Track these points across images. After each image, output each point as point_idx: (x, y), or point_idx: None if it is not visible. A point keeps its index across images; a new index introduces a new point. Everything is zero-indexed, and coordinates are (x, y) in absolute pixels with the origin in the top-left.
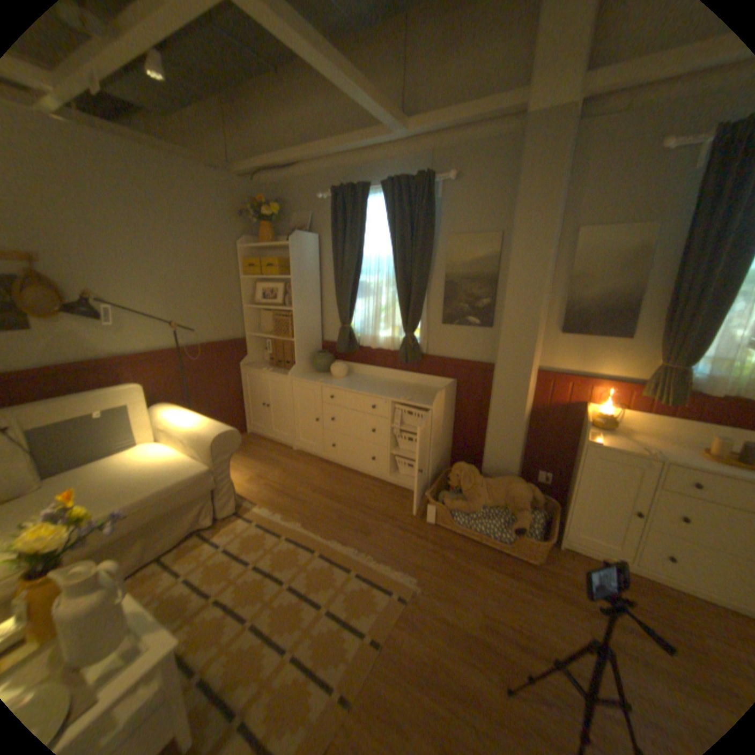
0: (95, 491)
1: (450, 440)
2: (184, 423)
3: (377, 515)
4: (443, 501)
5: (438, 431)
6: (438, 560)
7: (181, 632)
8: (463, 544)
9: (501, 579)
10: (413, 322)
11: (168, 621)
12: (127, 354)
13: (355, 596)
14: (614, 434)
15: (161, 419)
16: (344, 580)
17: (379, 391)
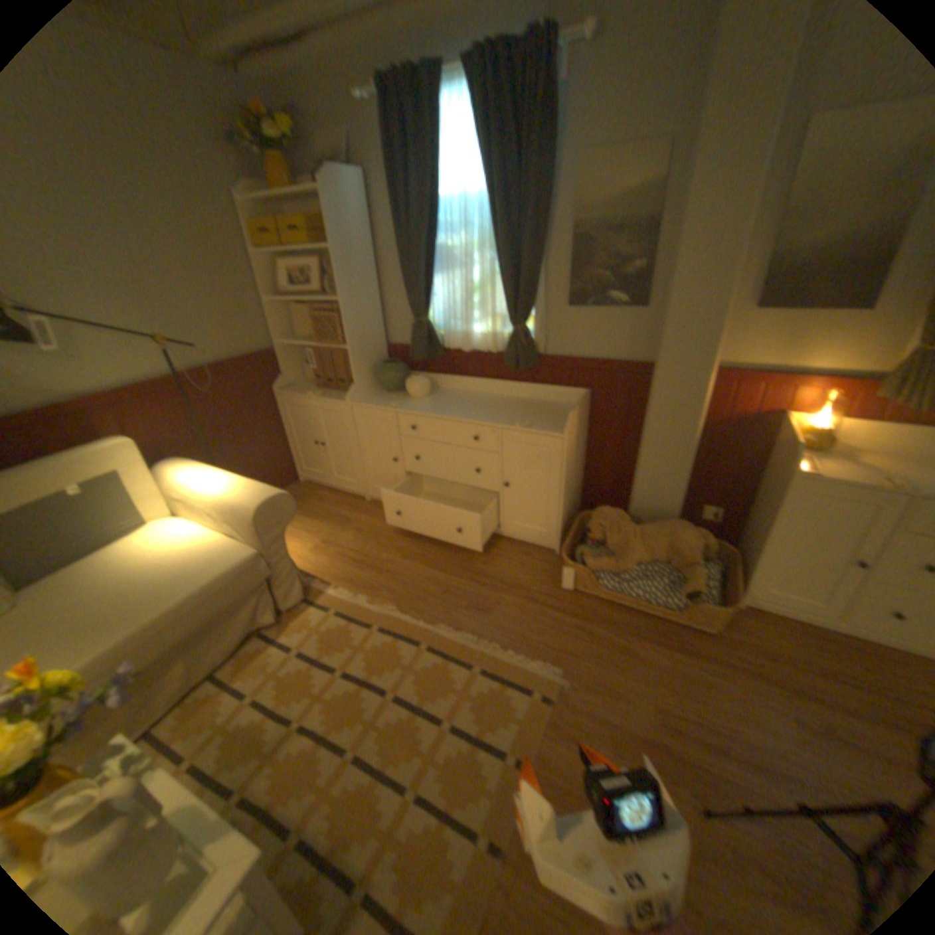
0: (93, 605)
1: (580, 472)
2: (205, 488)
3: (493, 584)
4: (582, 560)
5: (569, 465)
6: (584, 638)
7: (259, 777)
8: (613, 612)
9: (670, 657)
10: (524, 305)
11: (239, 764)
12: (95, 390)
13: (483, 701)
14: (831, 456)
15: (170, 486)
16: (466, 680)
17: (480, 415)
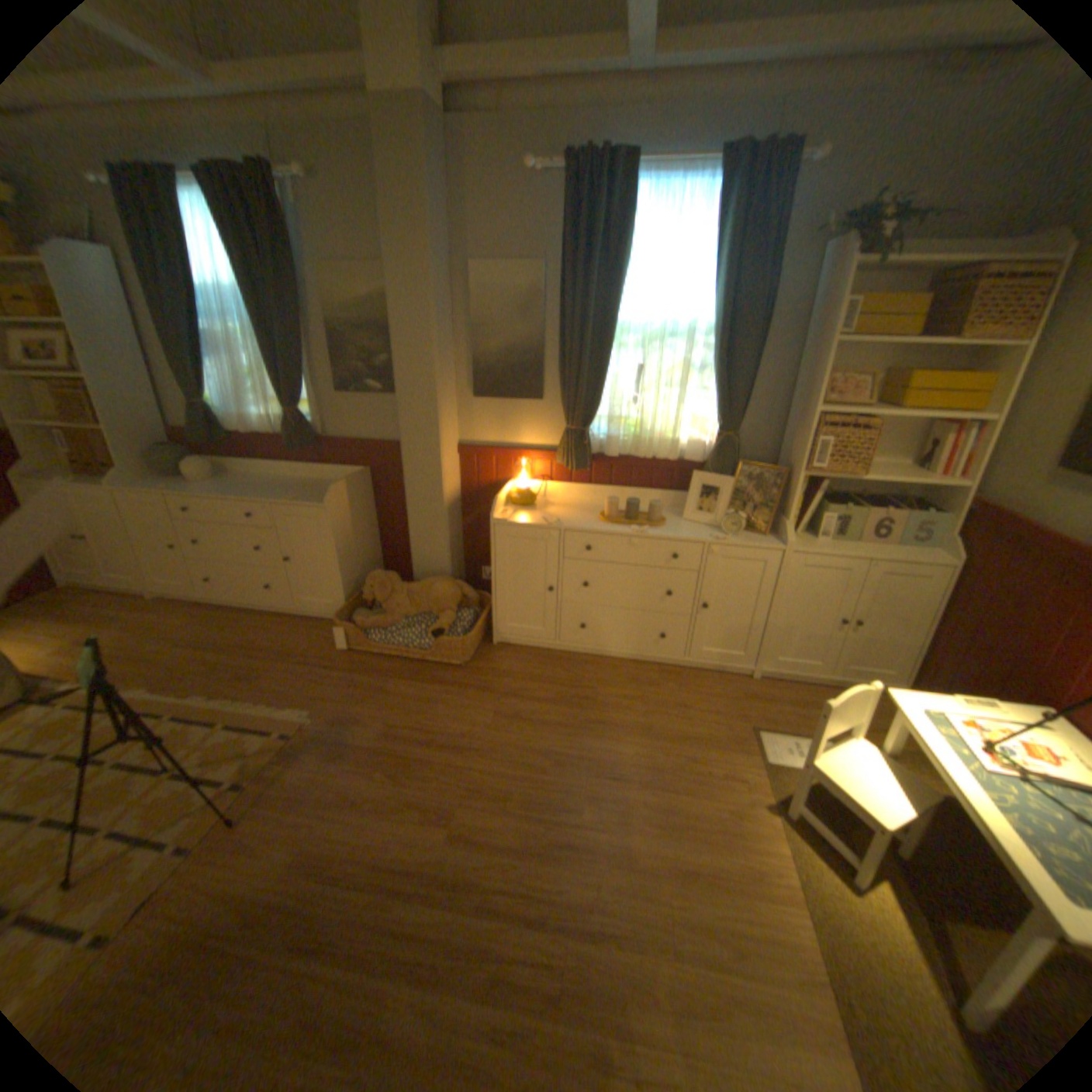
0: None
1: (376, 549)
2: None
3: (270, 659)
4: (355, 623)
5: (345, 537)
6: (343, 688)
7: None
8: (381, 665)
9: (416, 689)
10: (289, 393)
11: None
12: None
13: (217, 752)
14: (528, 511)
15: None
16: (204, 740)
17: (254, 496)
